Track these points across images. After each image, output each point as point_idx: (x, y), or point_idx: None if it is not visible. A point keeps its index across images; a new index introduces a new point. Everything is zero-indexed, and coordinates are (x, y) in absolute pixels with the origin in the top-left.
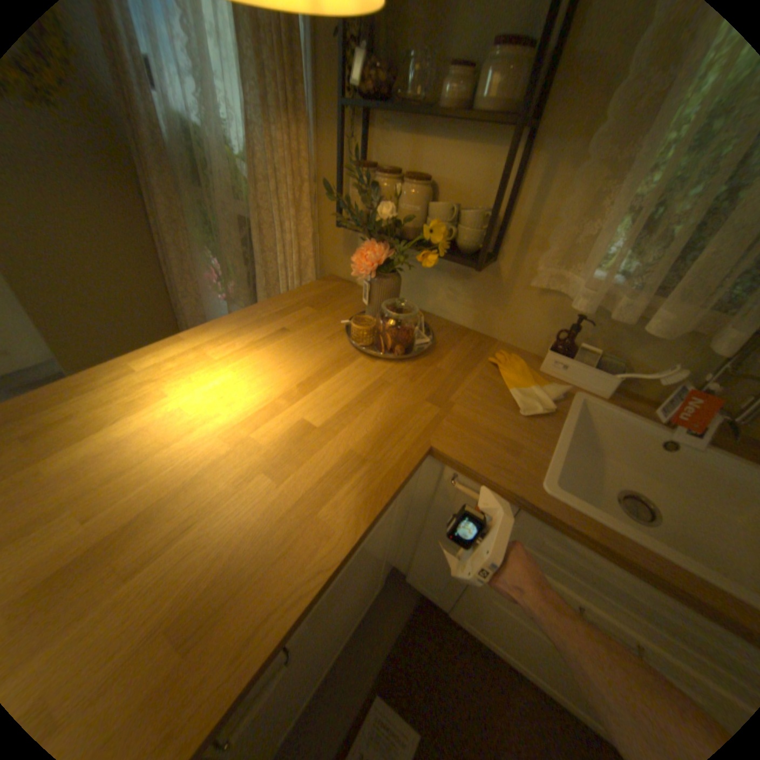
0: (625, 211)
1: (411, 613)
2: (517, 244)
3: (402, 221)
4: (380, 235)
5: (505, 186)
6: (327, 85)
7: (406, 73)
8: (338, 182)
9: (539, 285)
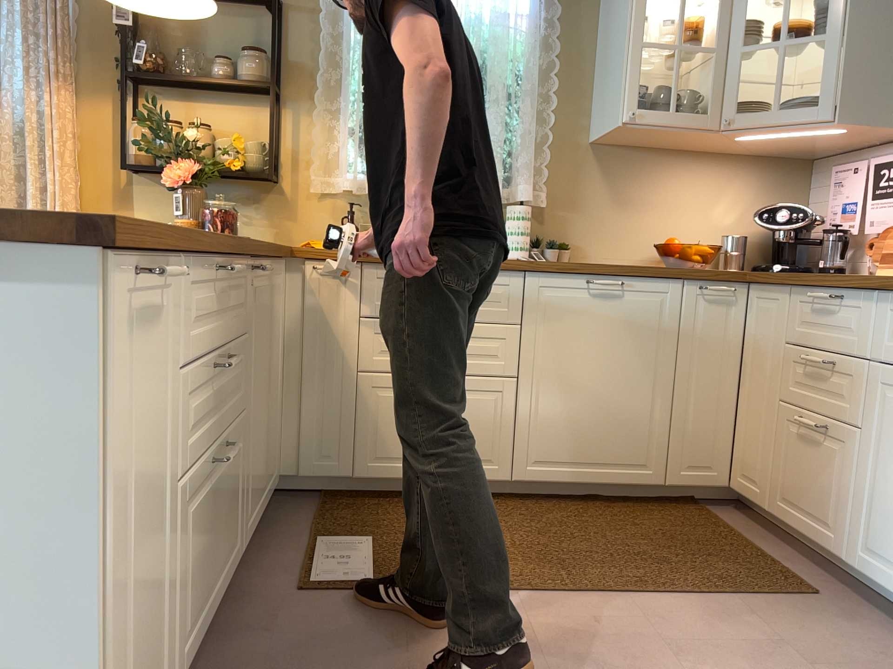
0: (348, 134)
1: (315, 508)
2: (291, 169)
3: (203, 148)
4: (190, 155)
5: (270, 132)
6: (95, 71)
7: (175, 67)
8: (121, 135)
9: (316, 192)
